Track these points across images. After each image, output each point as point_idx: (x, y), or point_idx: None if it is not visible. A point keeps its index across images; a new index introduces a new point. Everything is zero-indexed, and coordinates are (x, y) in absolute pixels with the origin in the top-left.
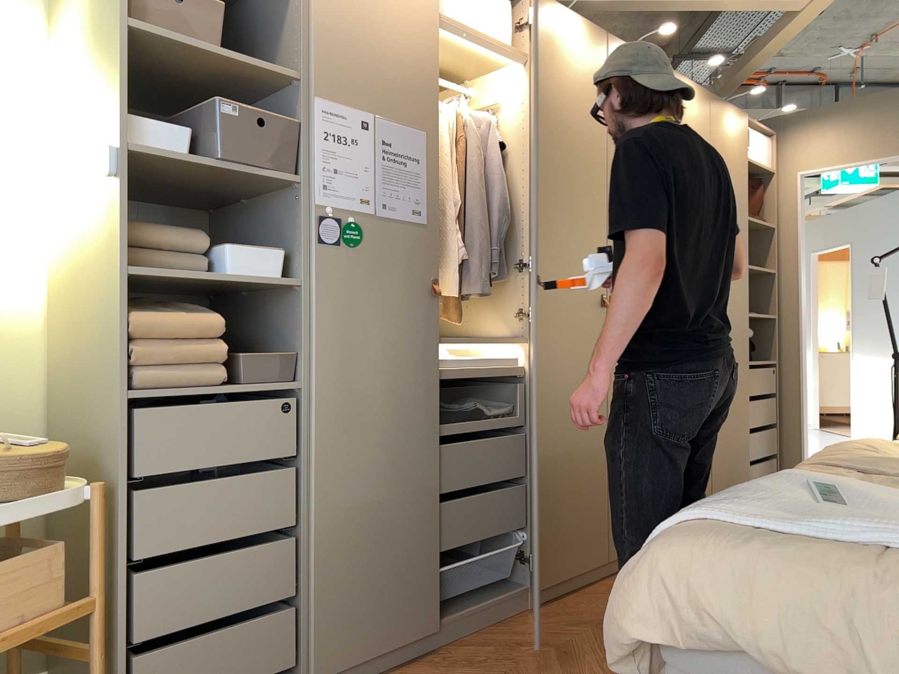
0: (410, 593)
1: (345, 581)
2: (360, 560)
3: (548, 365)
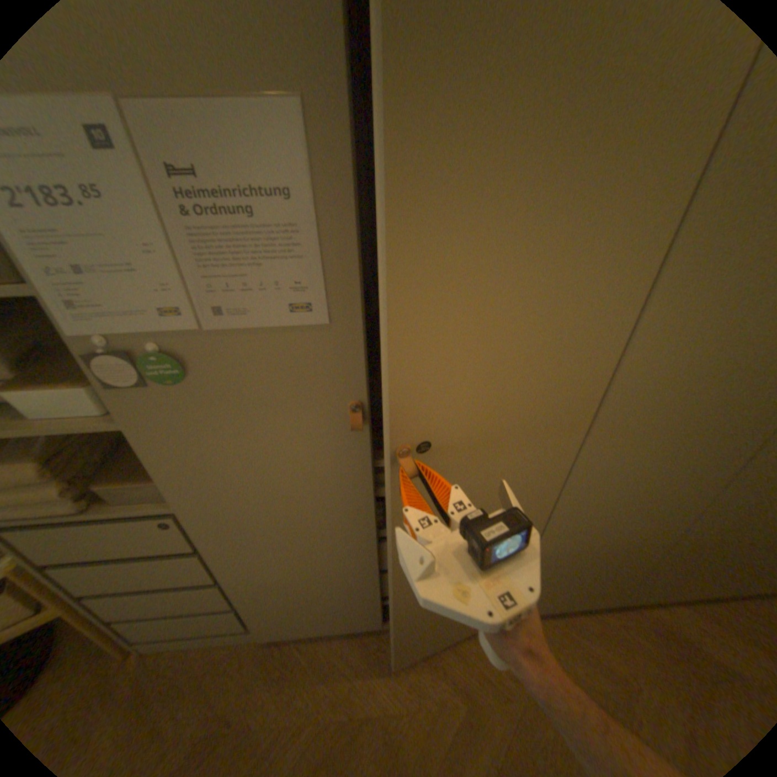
0: (349, 617)
1: (275, 611)
2: (288, 604)
3: (593, 481)
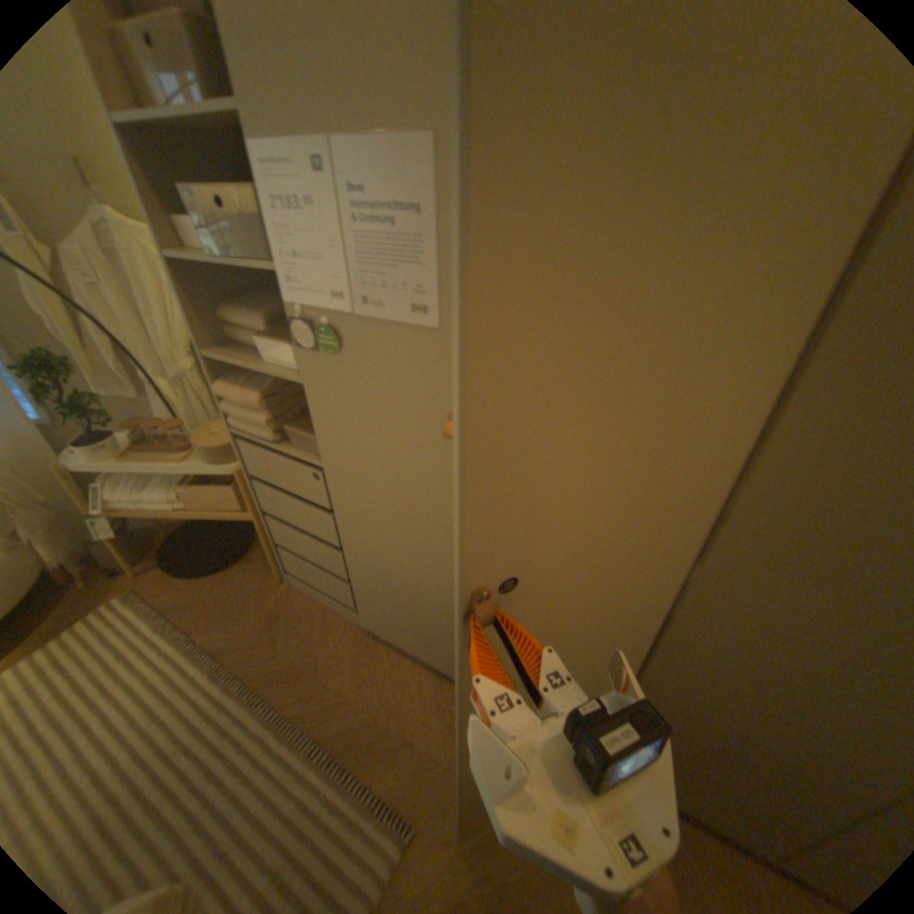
0: (432, 645)
1: (375, 601)
2: (386, 599)
3: (718, 617)
